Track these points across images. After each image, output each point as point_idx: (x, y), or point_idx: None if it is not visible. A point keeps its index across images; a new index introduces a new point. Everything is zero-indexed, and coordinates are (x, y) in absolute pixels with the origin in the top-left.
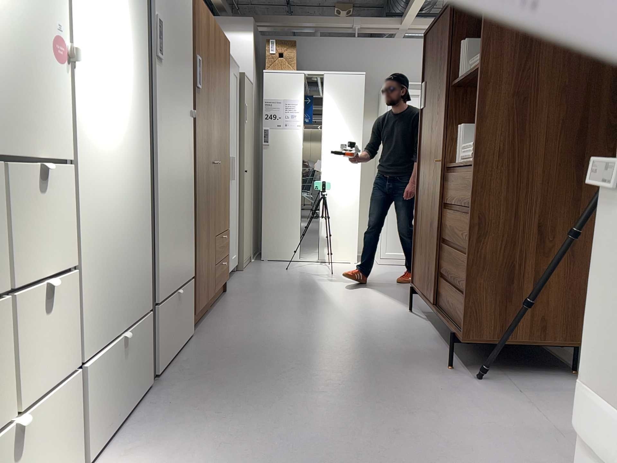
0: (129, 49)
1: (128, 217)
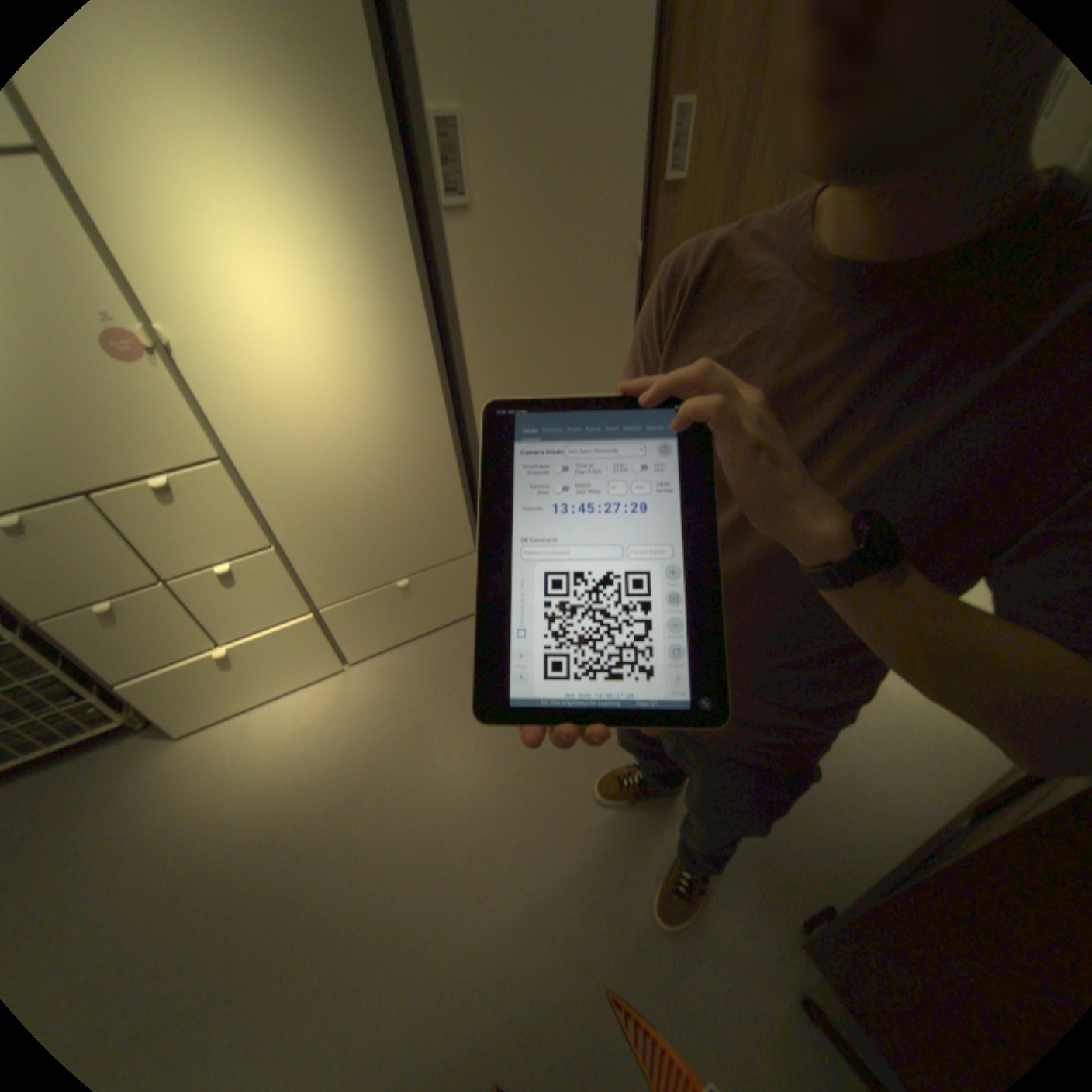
0: (338, 244)
1: (389, 477)
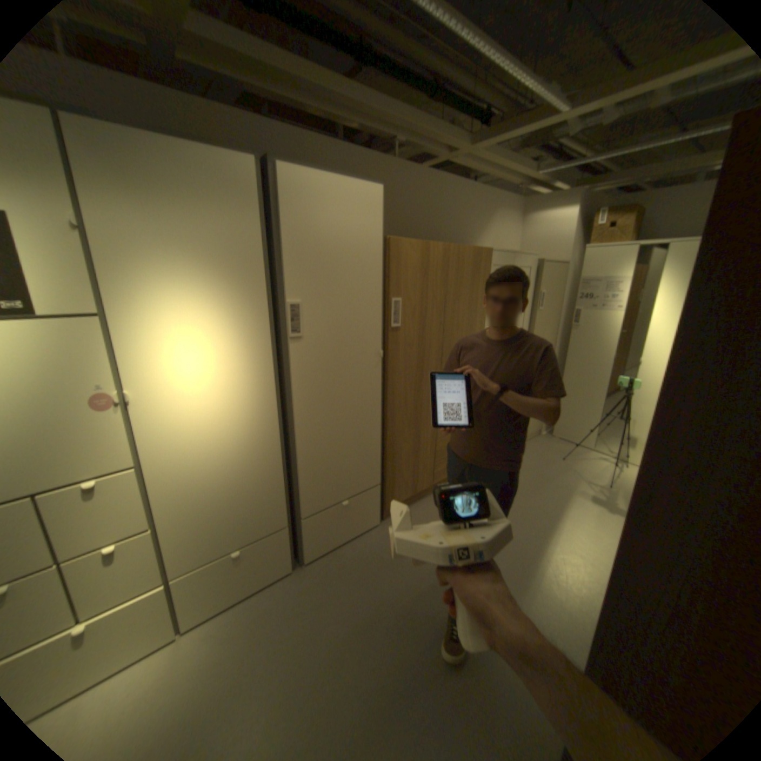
0: (236, 352)
1: (240, 475)
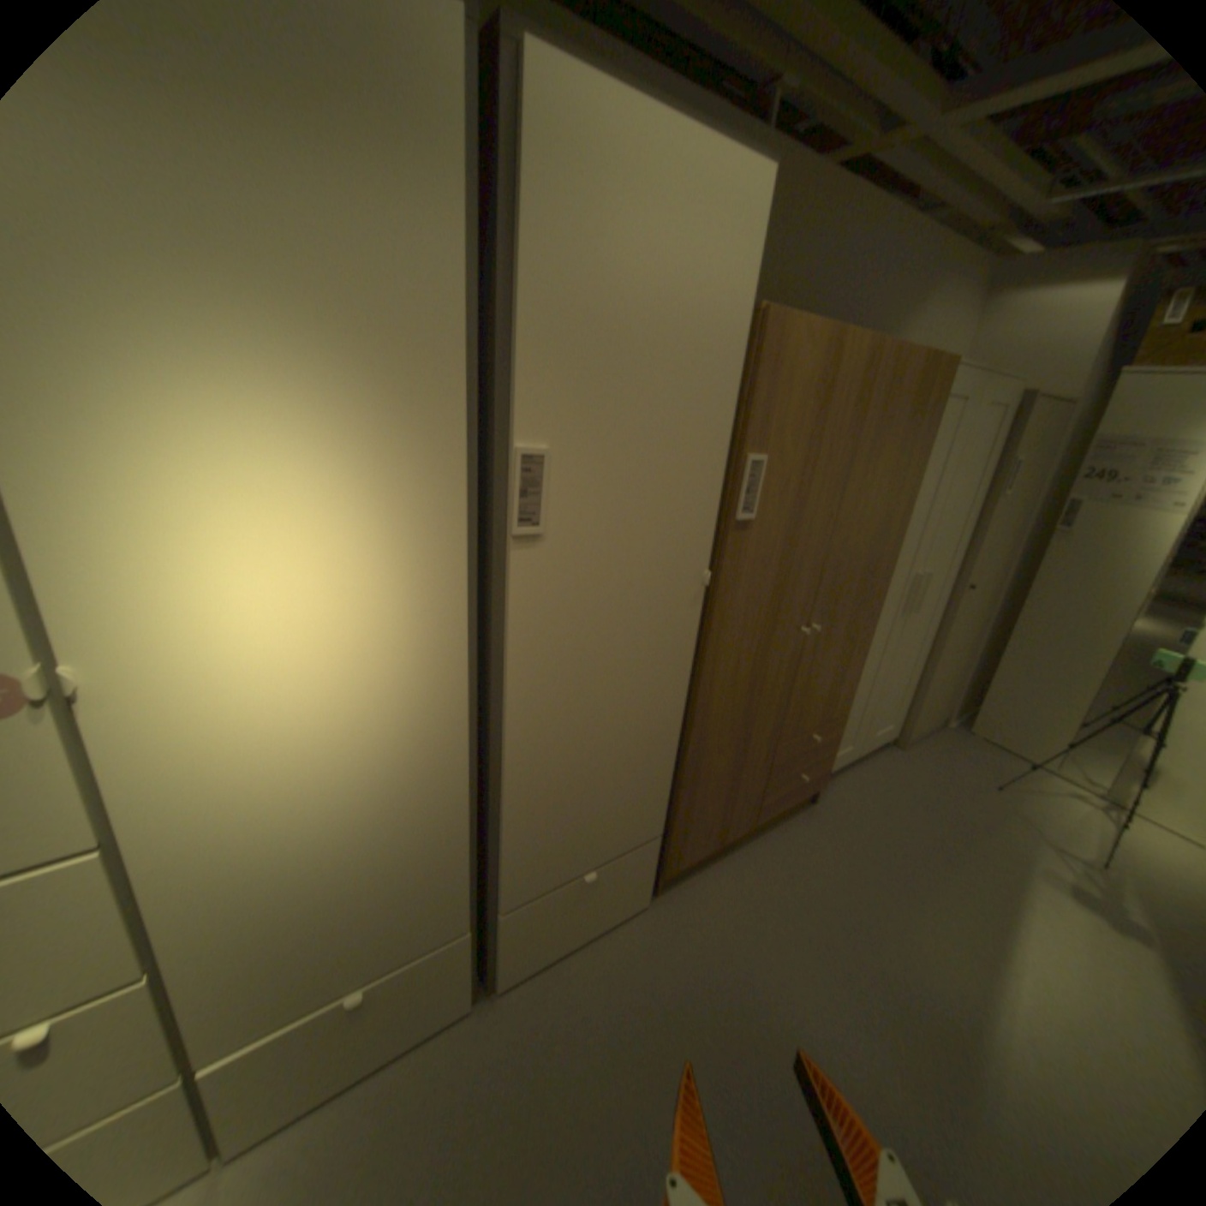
0: (376, 567)
1: (370, 844)
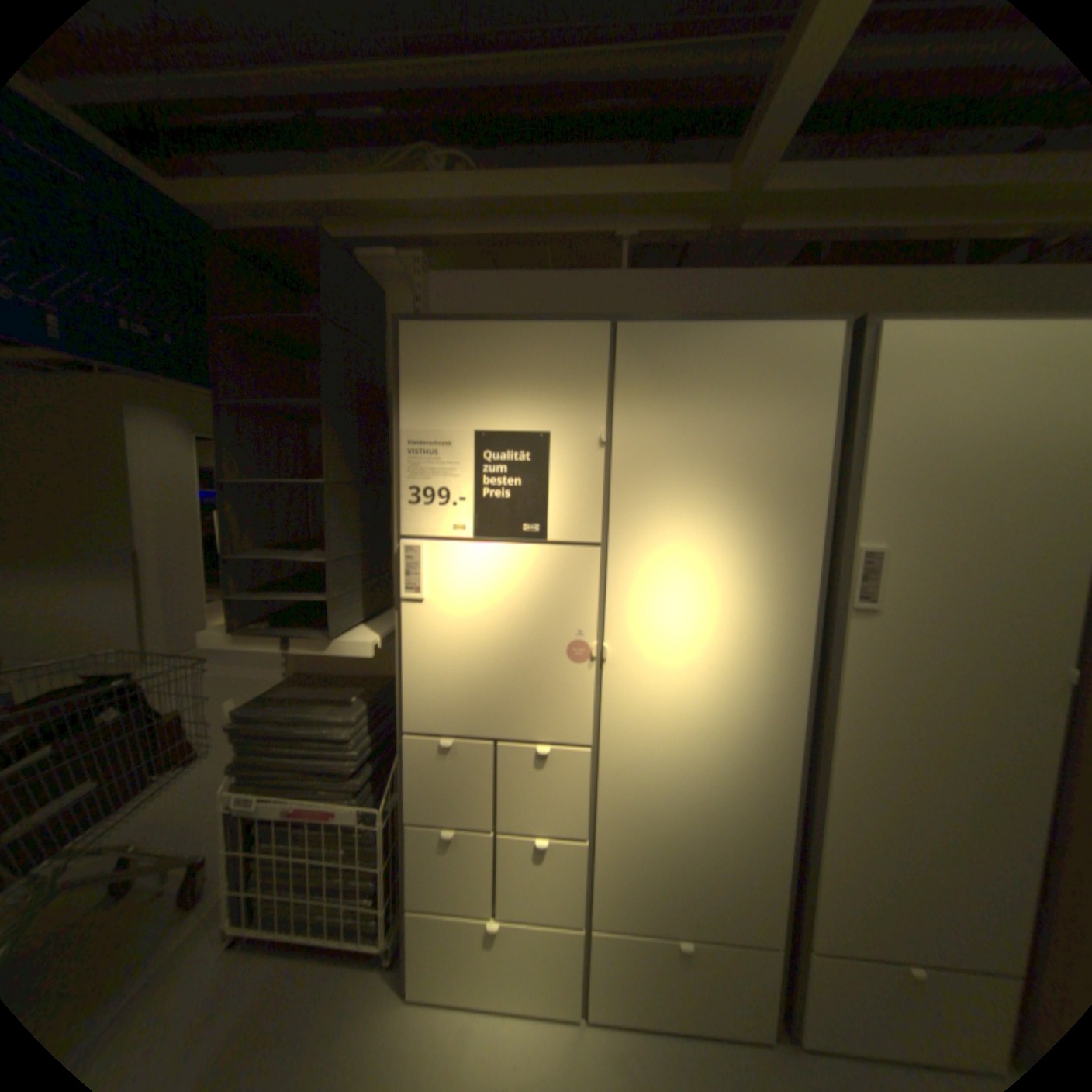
0: (755, 618)
1: (721, 818)
